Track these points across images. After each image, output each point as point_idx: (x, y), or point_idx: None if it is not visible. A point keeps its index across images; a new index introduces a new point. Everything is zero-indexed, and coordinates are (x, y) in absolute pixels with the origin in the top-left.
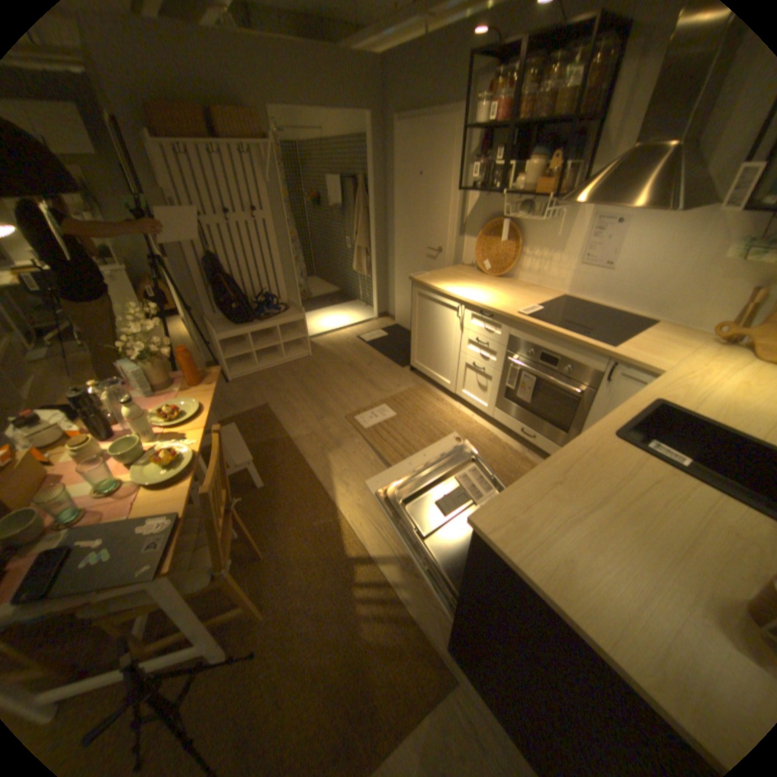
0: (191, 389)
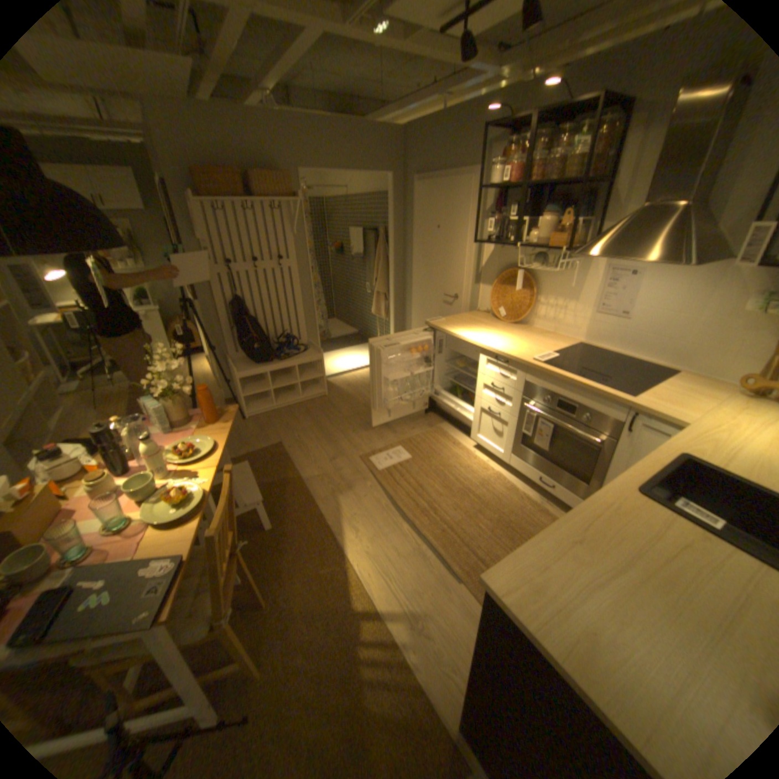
0: (209, 426)
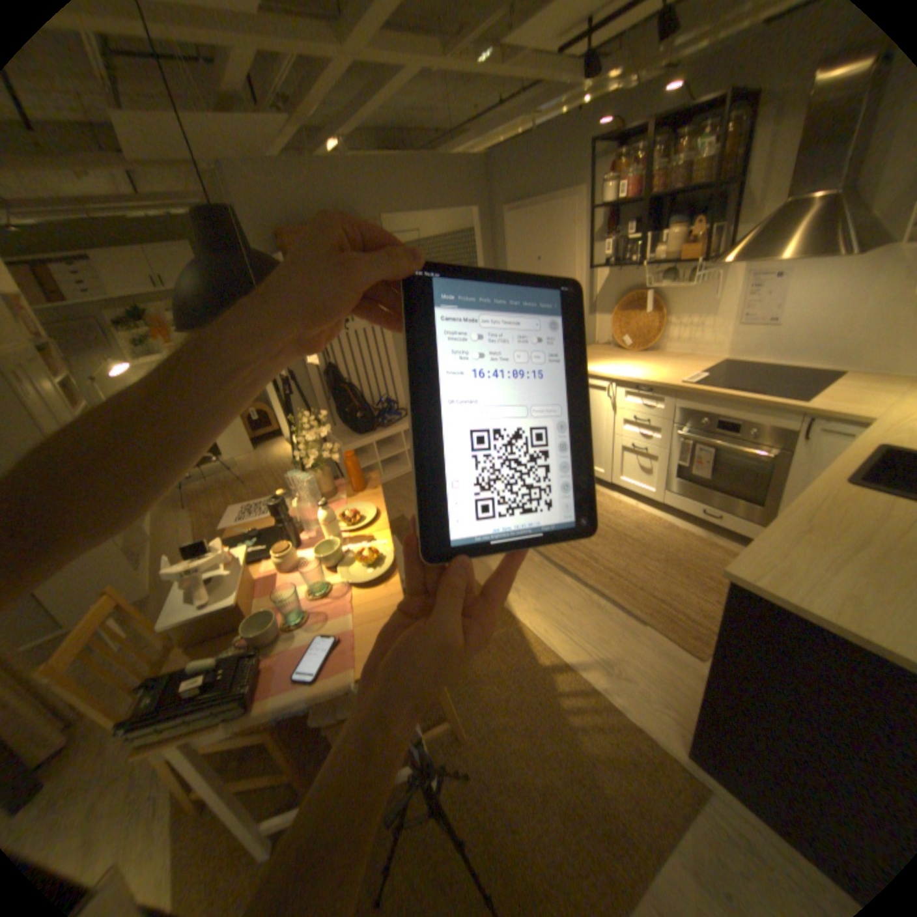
0: (359, 494)
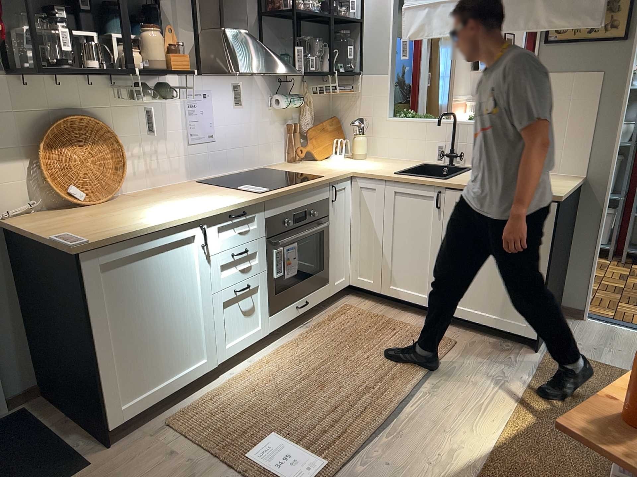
0: None
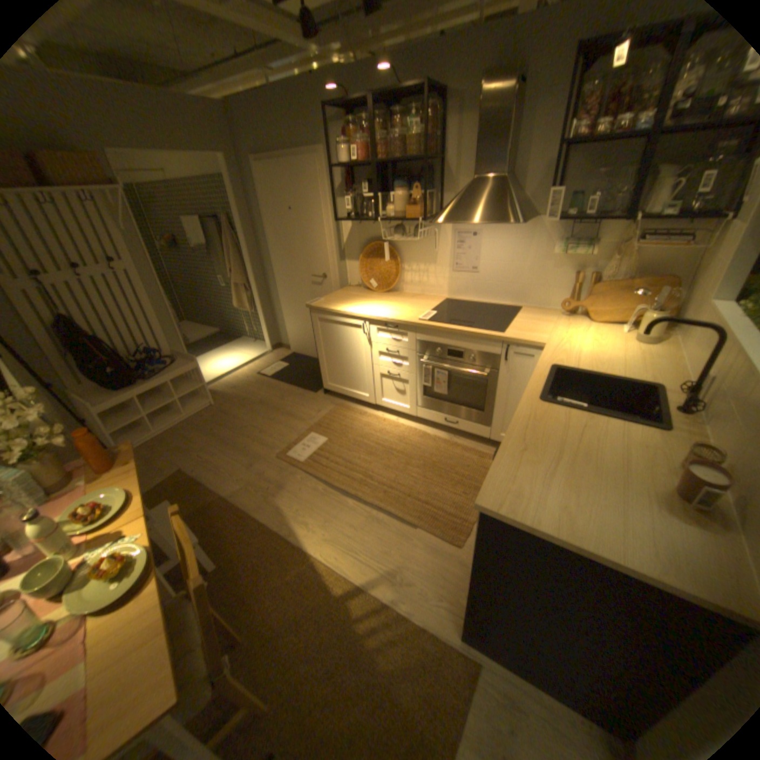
0: (102, 477)
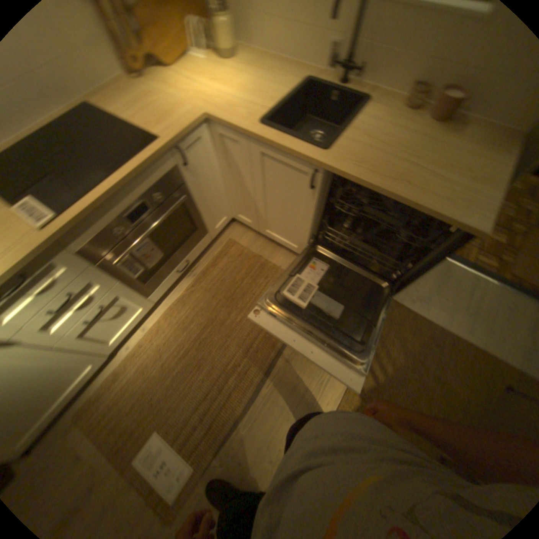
0: None
